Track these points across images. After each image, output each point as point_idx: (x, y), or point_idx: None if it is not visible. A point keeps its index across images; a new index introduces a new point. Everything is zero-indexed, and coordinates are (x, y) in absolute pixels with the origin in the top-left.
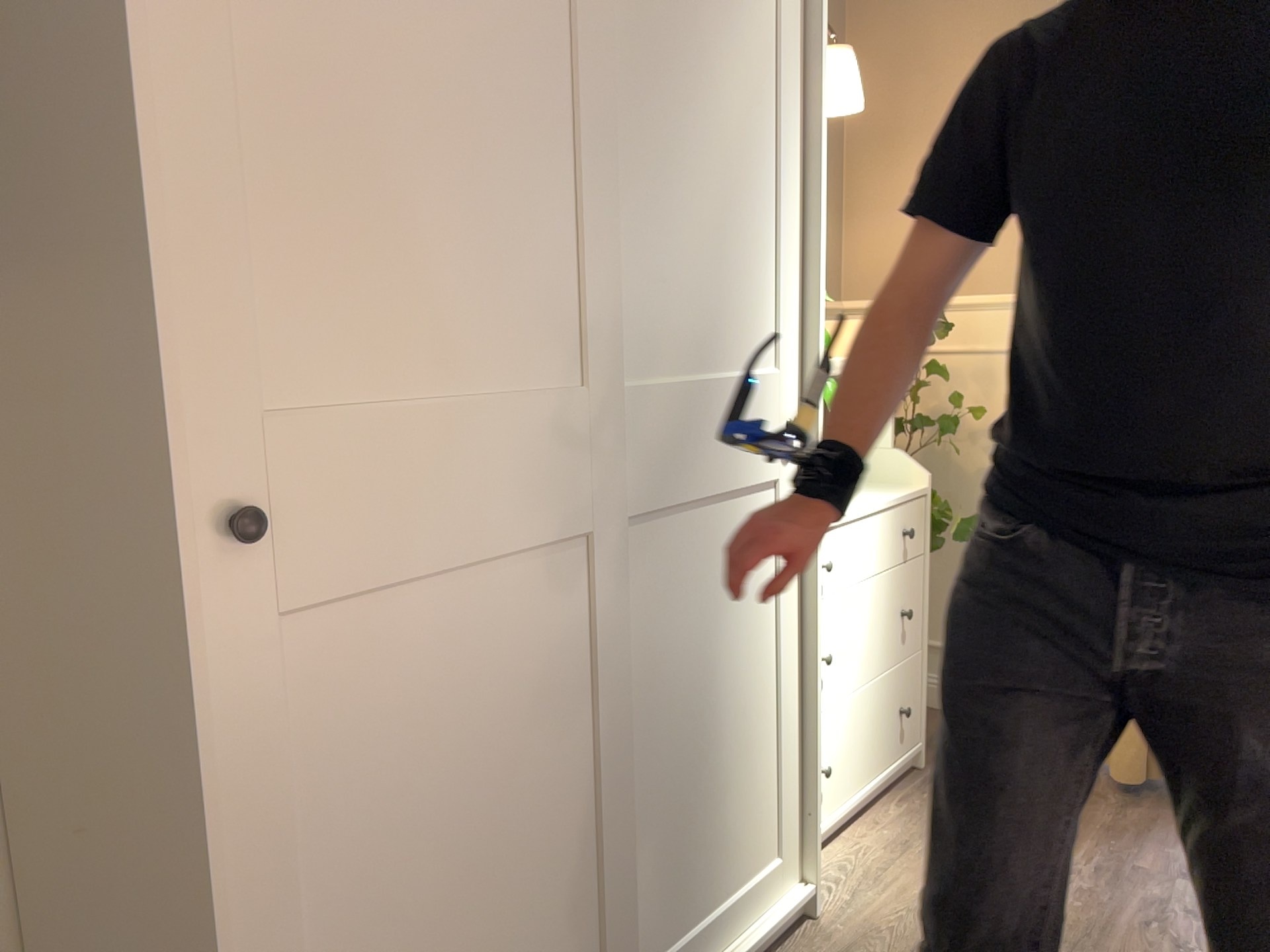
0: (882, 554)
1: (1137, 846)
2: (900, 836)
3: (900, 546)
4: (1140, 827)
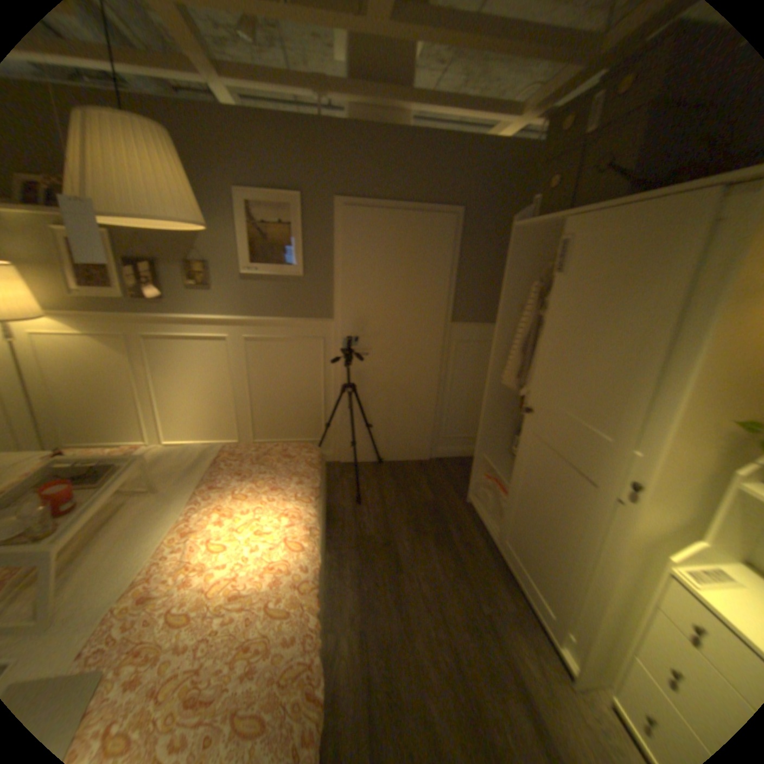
0: None
1: None
2: None
3: None
4: None
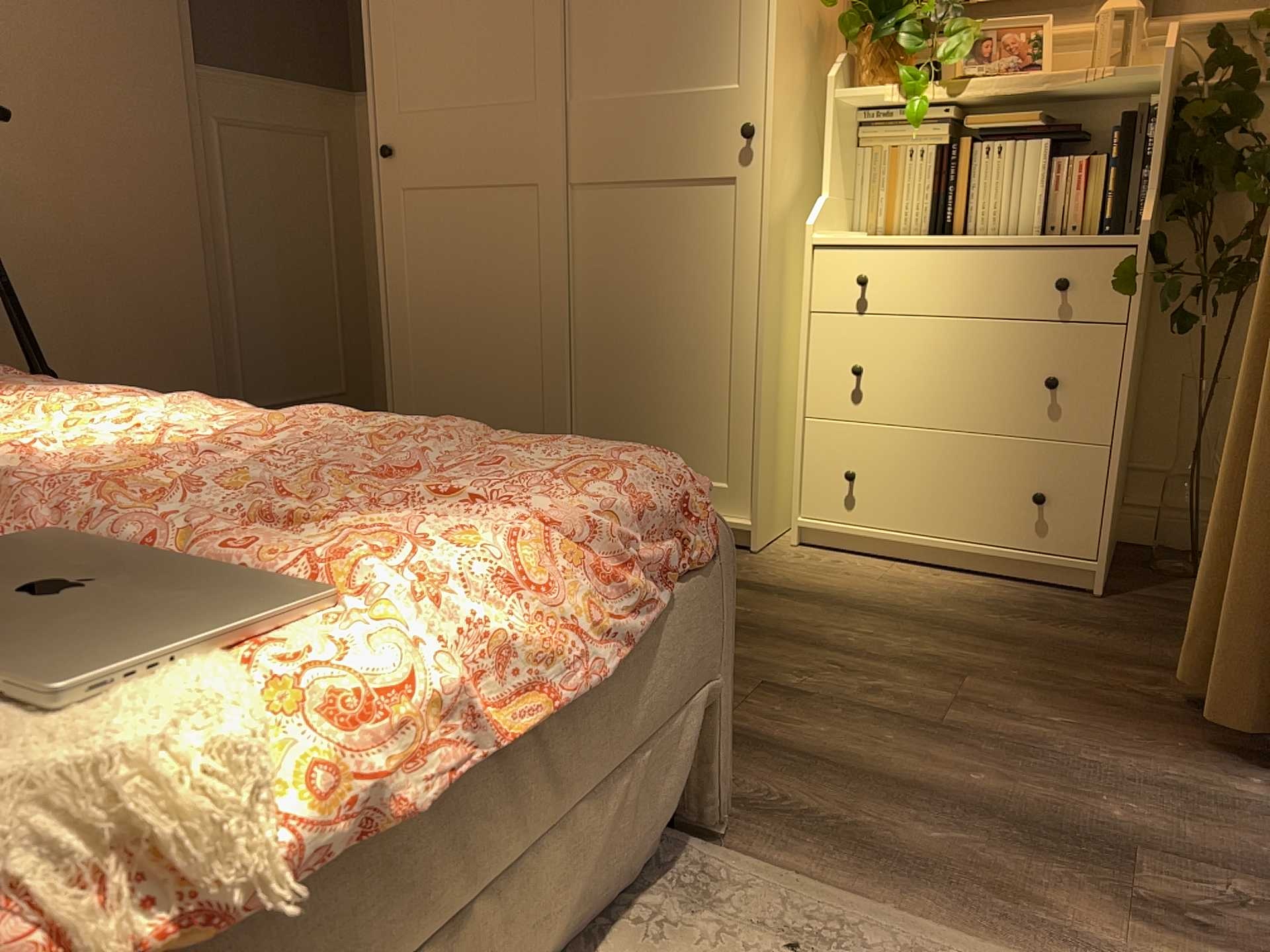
0: (993, 296)
1: (1026, 692)
2: (922, 583)
3: (1046, 298)
4: (1085, 701)
